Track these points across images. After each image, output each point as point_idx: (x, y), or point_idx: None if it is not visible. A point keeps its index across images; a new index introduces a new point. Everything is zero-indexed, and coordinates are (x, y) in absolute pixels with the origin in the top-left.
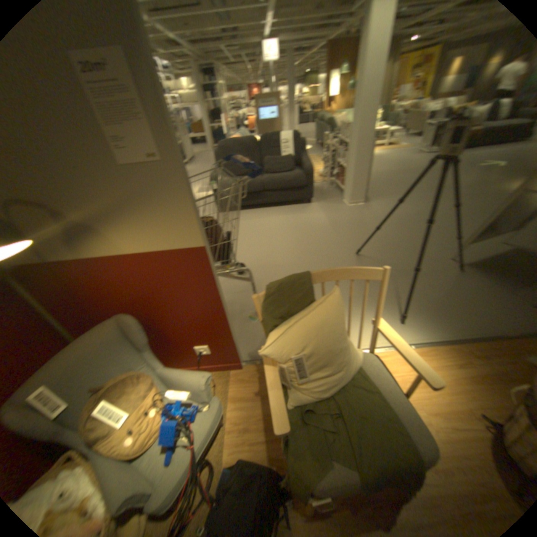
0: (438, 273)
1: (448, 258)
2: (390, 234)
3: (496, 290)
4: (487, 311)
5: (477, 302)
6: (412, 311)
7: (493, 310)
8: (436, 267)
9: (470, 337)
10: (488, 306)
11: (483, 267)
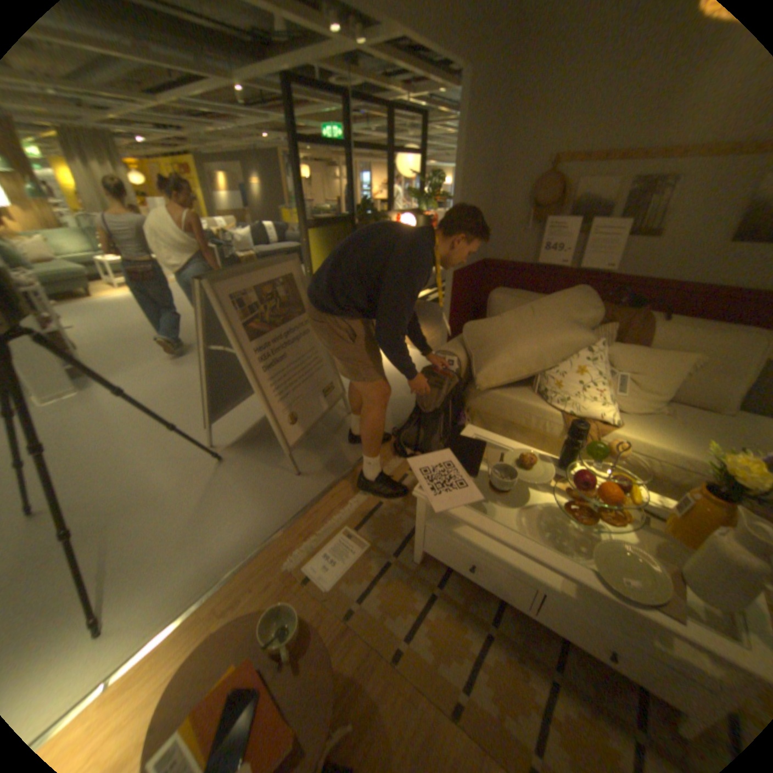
0: (188, 480)
1: (206, 446)
2: (121, 438)
3: (260, 471)
4: (246, 513)
5: (235, 505)
6: (128, 588)
7: (254, 507)
8: (187, 469)
9: (217, 579)
10: (248, 503)
11: (250, 441)
